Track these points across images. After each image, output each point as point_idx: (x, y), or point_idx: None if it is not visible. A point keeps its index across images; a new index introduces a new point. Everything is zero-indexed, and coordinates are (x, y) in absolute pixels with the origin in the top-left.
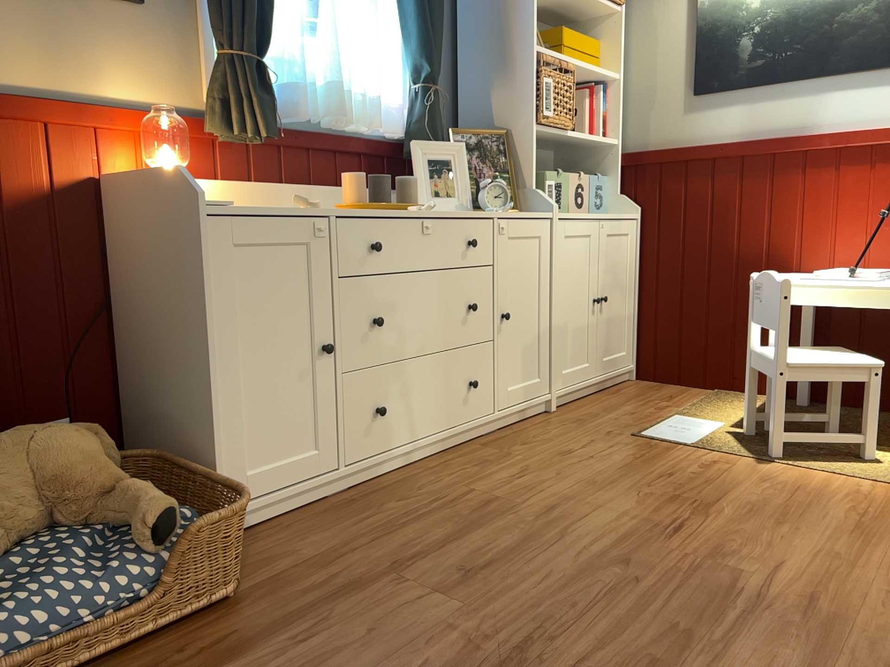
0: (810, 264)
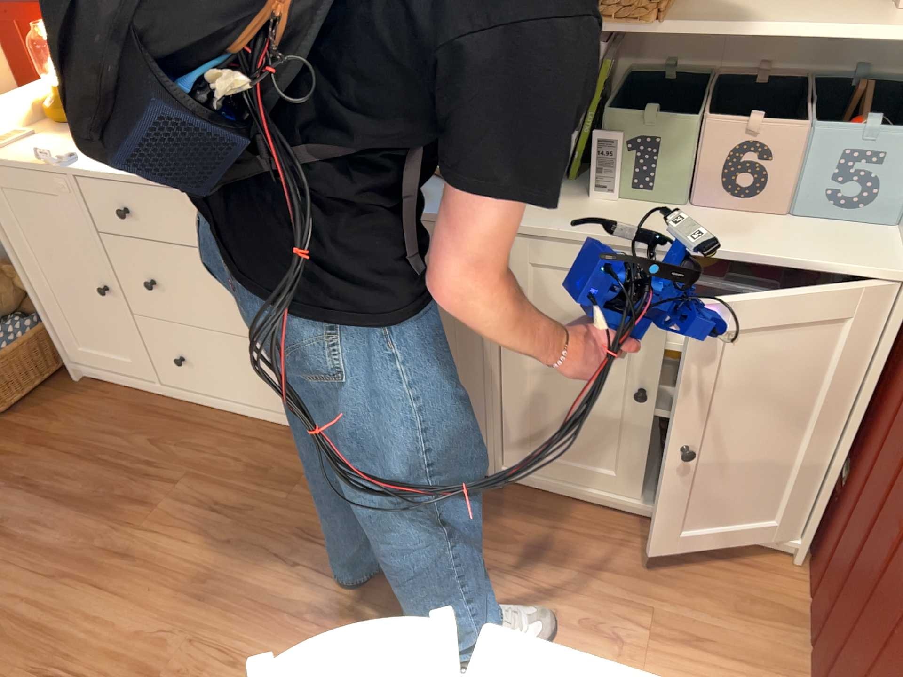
0: None
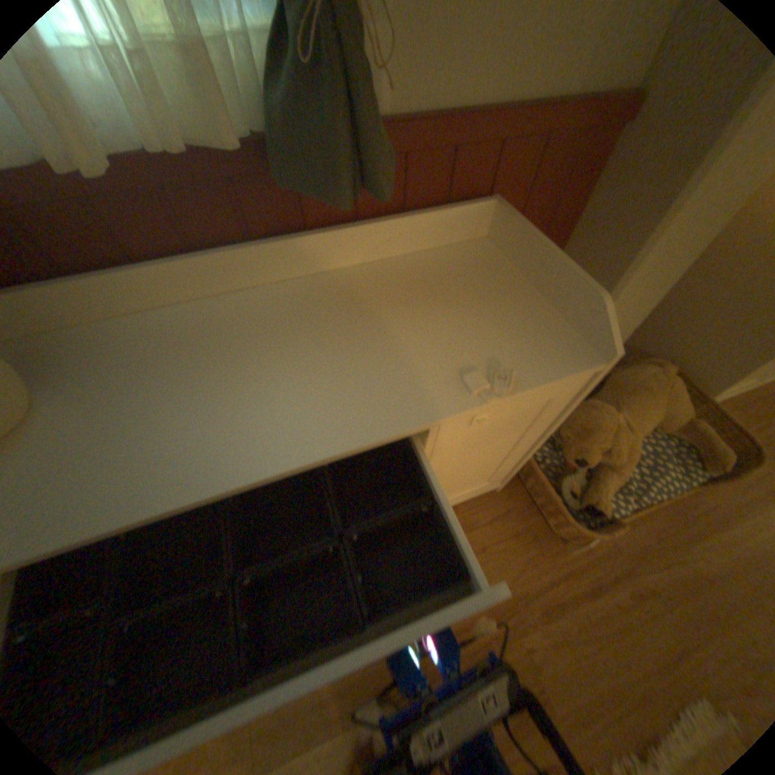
0: None
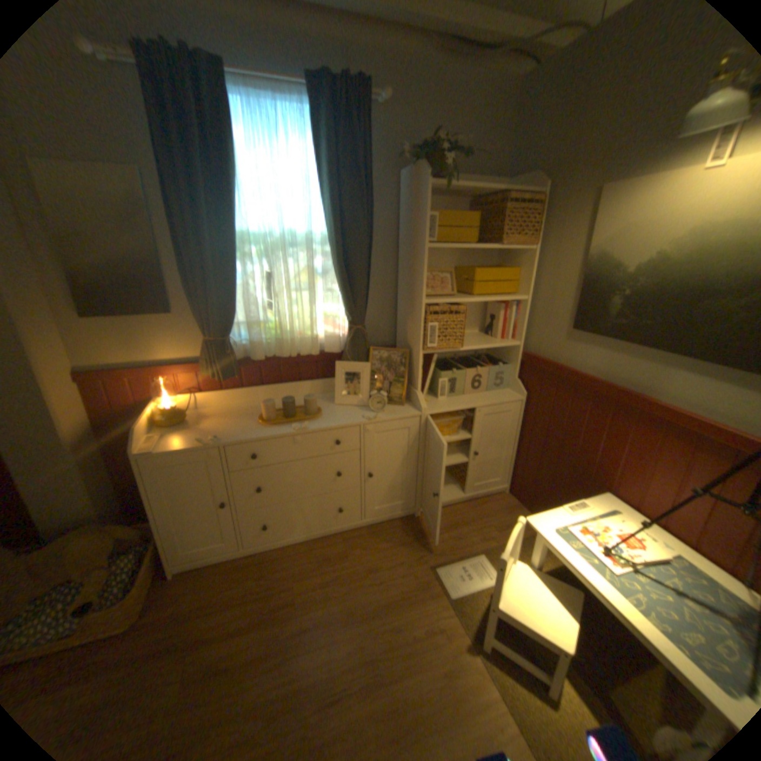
0: (626, 496)
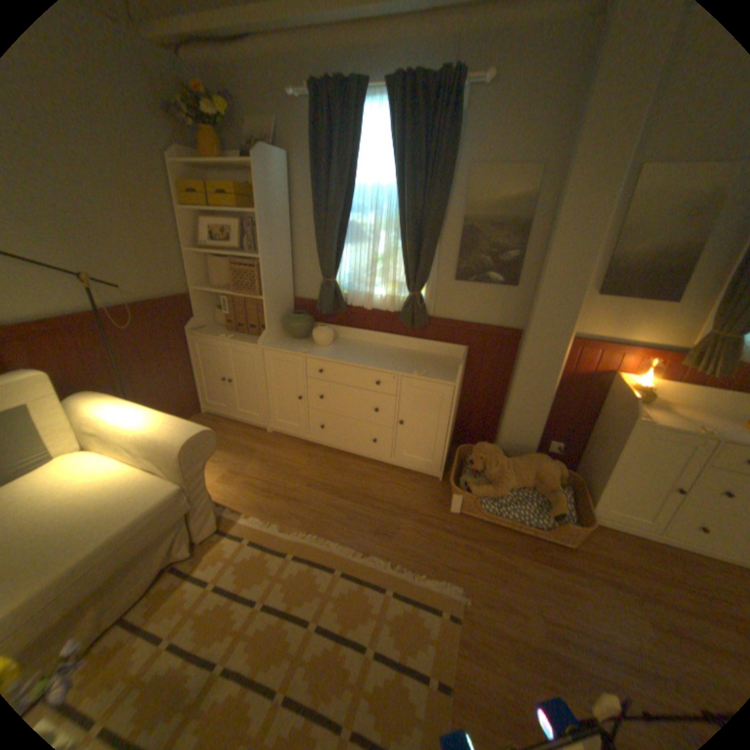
0: None
